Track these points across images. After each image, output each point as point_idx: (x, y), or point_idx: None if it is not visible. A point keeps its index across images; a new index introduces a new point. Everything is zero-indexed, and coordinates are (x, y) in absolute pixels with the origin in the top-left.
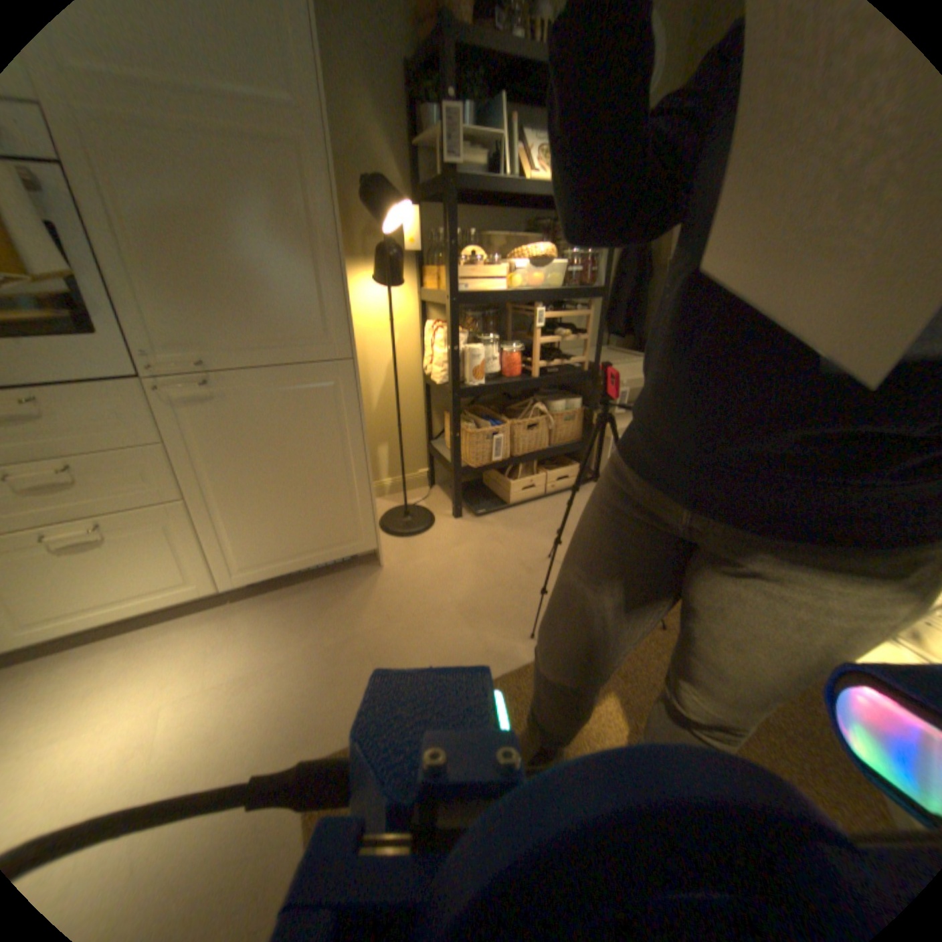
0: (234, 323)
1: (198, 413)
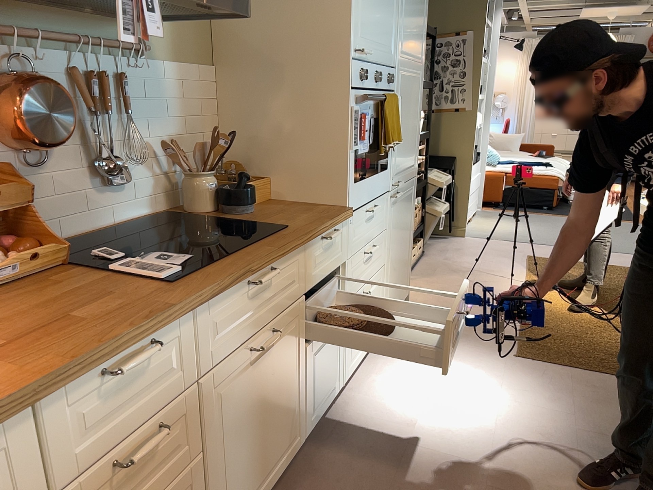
0: (404, 161)
1: (394, 209)
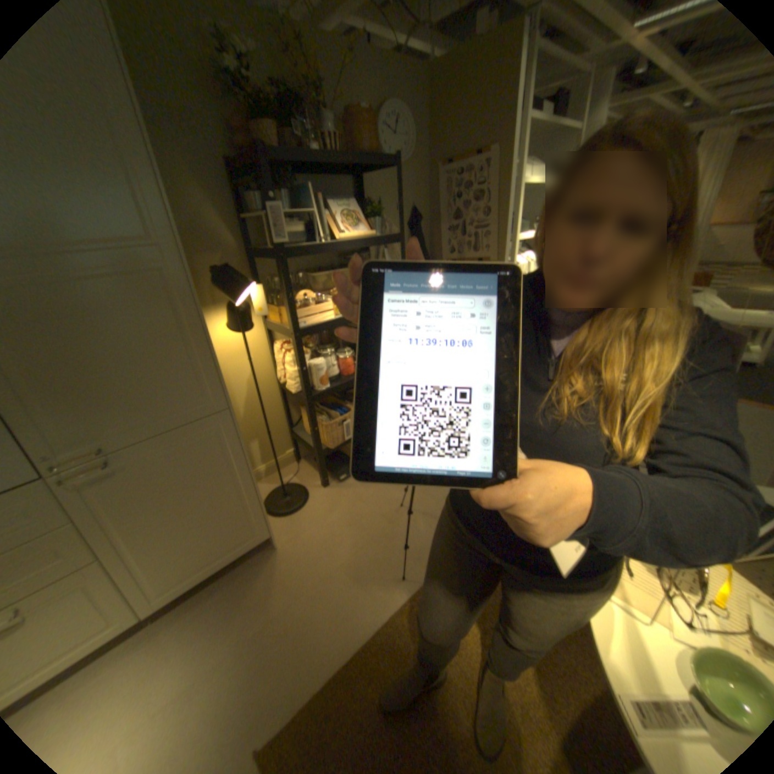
0: (124, 412)
1: (102, 489)
